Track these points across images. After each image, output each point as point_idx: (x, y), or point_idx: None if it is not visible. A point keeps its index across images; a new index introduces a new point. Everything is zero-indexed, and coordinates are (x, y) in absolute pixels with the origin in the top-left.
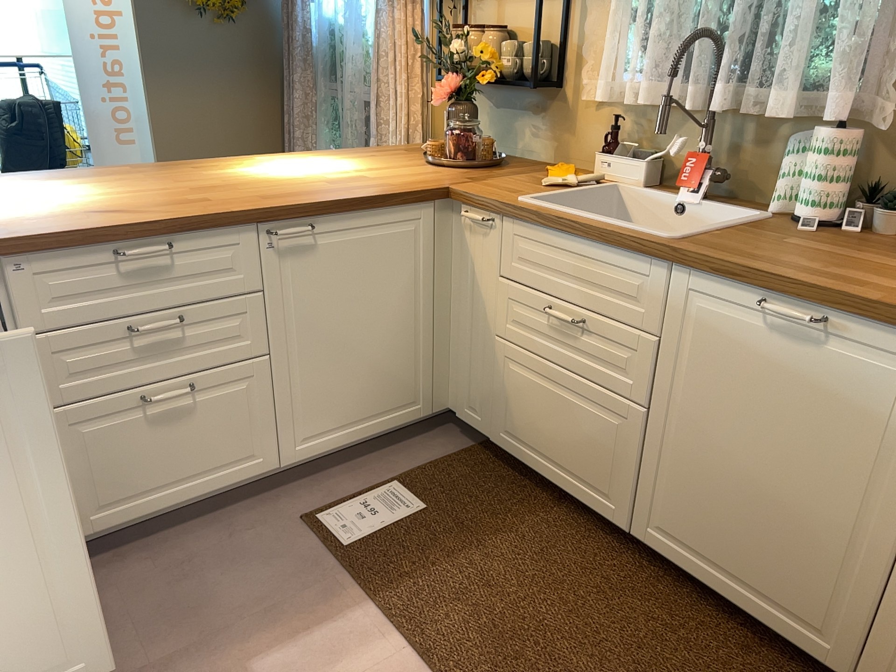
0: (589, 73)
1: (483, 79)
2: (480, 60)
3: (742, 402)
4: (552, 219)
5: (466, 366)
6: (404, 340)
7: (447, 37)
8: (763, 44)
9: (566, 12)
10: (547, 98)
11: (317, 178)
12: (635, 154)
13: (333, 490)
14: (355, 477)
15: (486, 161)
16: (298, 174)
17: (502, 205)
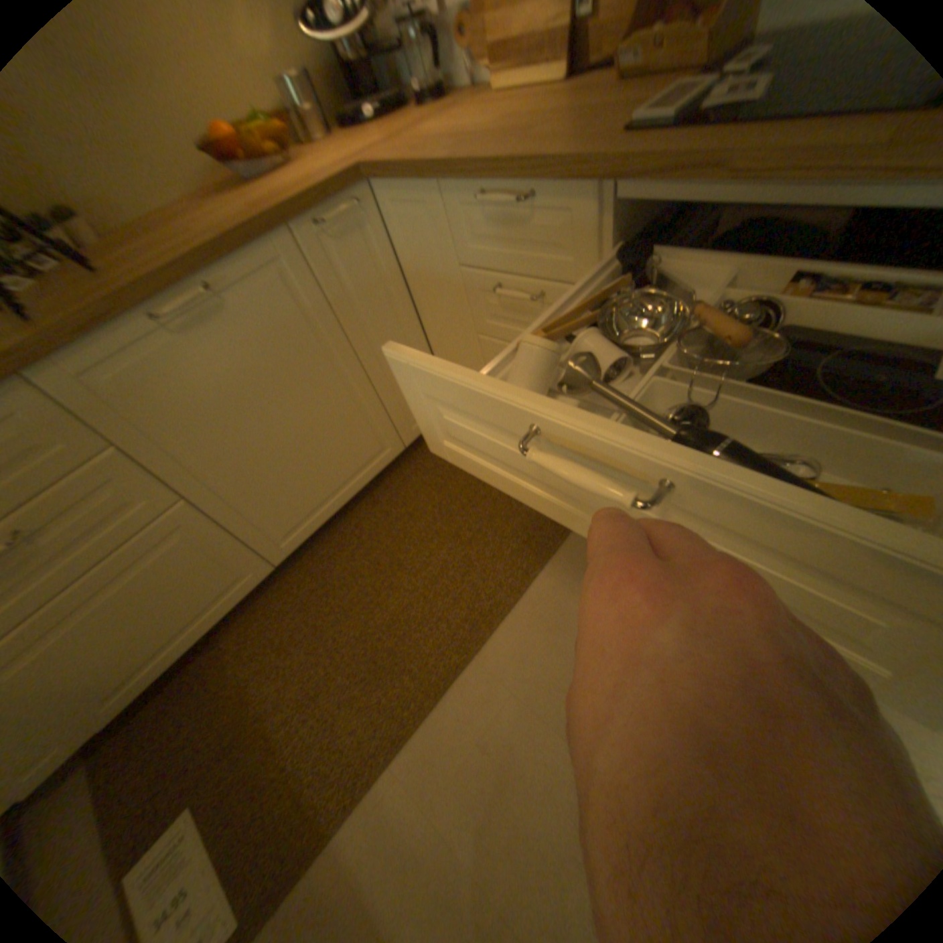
0: None
1: None
2: None
3: (230, 403)
4: None
5: None
6: None
7: None
8: None
9: None
10: None
11: None
12: None
13: None
14: None
15: None
16: None
17: None
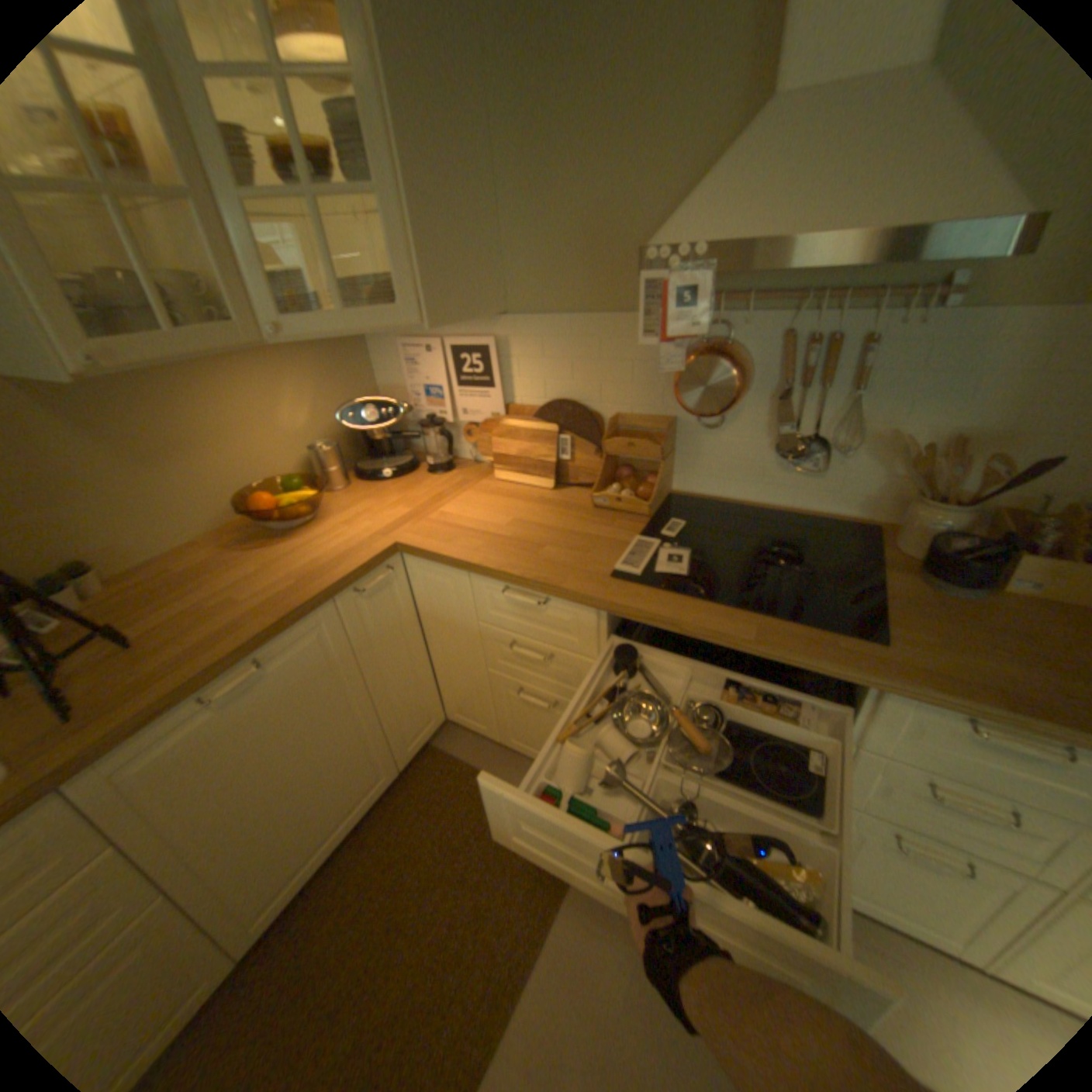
0: None
1: None
2: None
3: (242, 769)
4: None
5: None
6: None
7: None
8: None
9: None
10: None
11: None
12: None
13: None
14: None
15: None
16: None
17: None
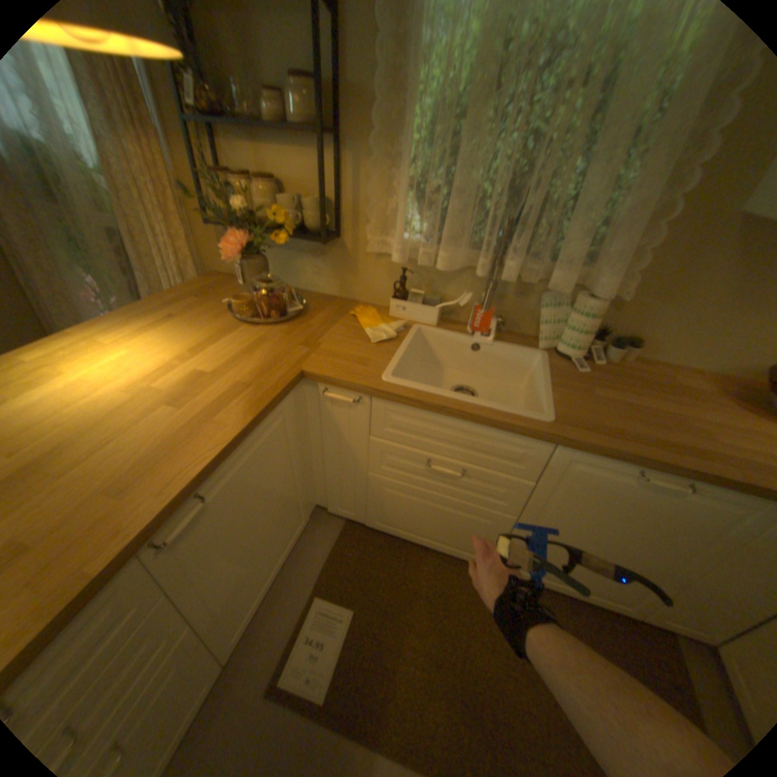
0: (373, 229)
1: (278, 238)
2: (270, 218)
3: (605, 520)
4: (436, 407)
5: (336, 486)
6: (289, 498)
7: (218, 187)
8: (549, 229)
9: (339, 167)
10: (326, 244)
11: (148, 394)
12: (426, 300)
13: (273, 642)
14: (281, 613)
15: (296, 312)
16: (115, 390)
17: (375, 391)
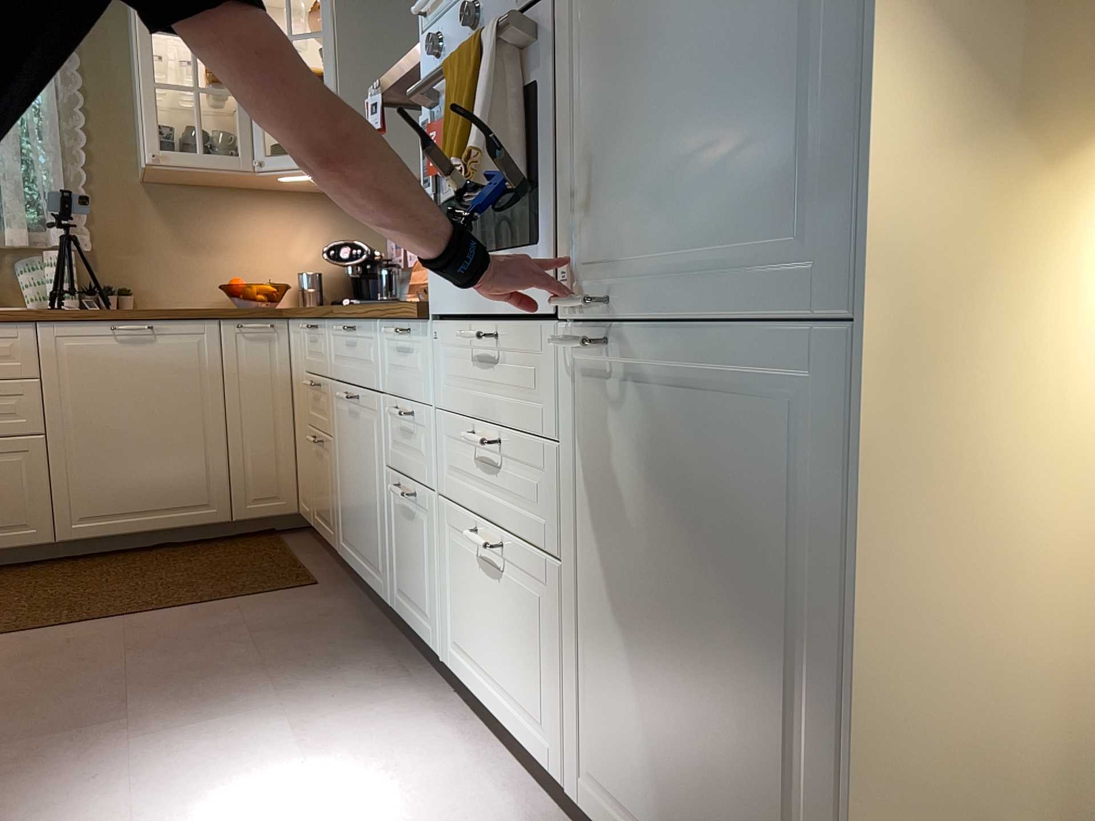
0: None
1: None
2: None
3: (118, 394)
4: None
5: None
6: None
7: None
8: None
9: None
10: None
11: None
12: None
13: None
14: None
15: None
16: None
17: None
